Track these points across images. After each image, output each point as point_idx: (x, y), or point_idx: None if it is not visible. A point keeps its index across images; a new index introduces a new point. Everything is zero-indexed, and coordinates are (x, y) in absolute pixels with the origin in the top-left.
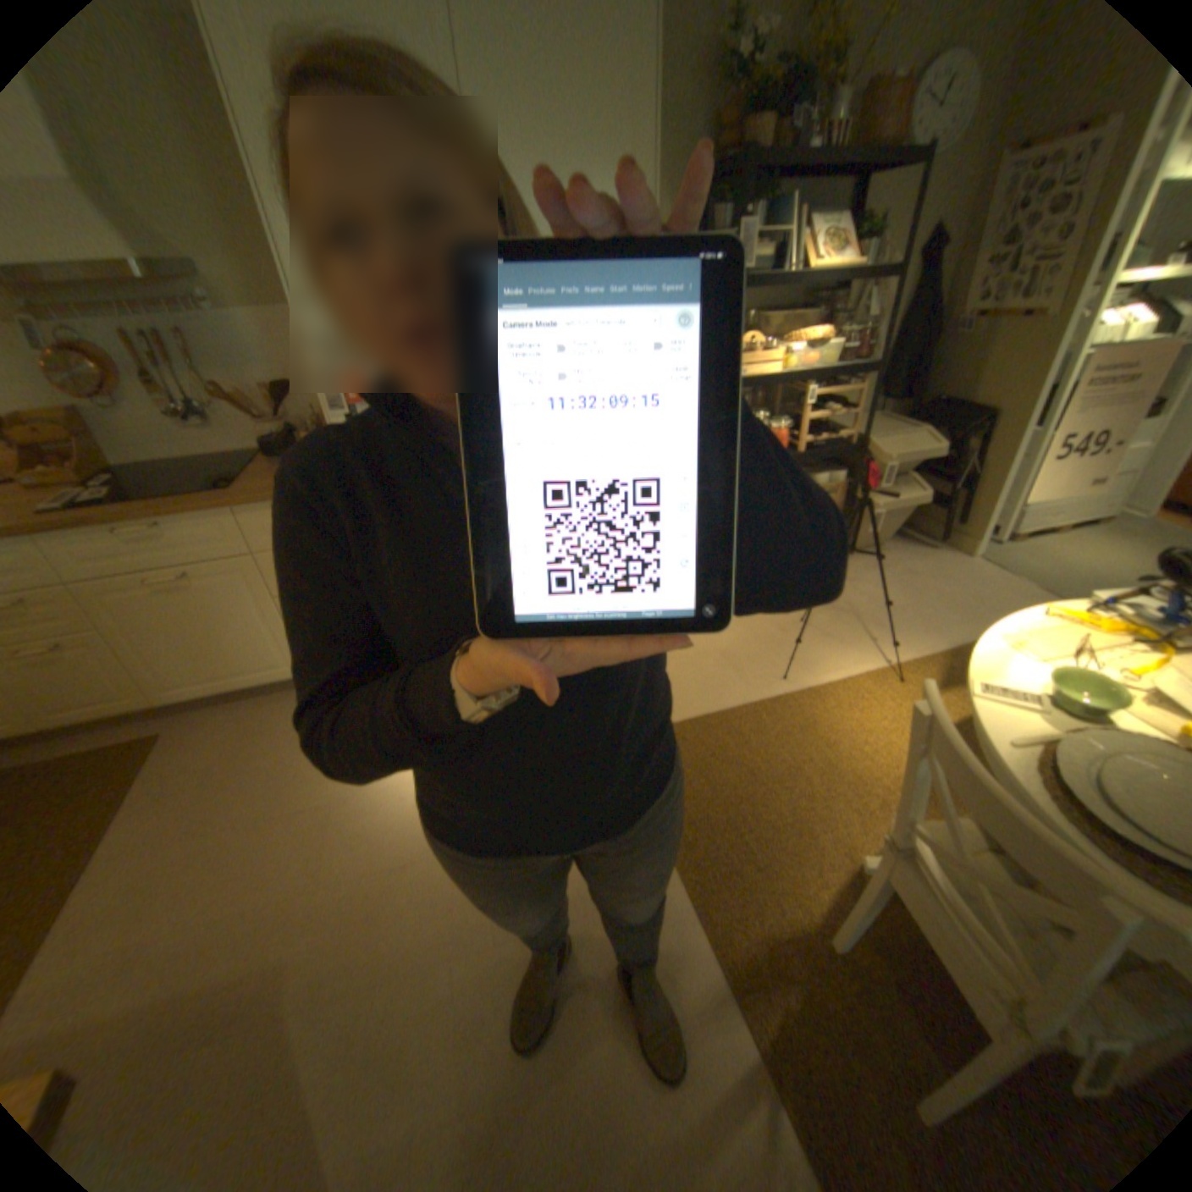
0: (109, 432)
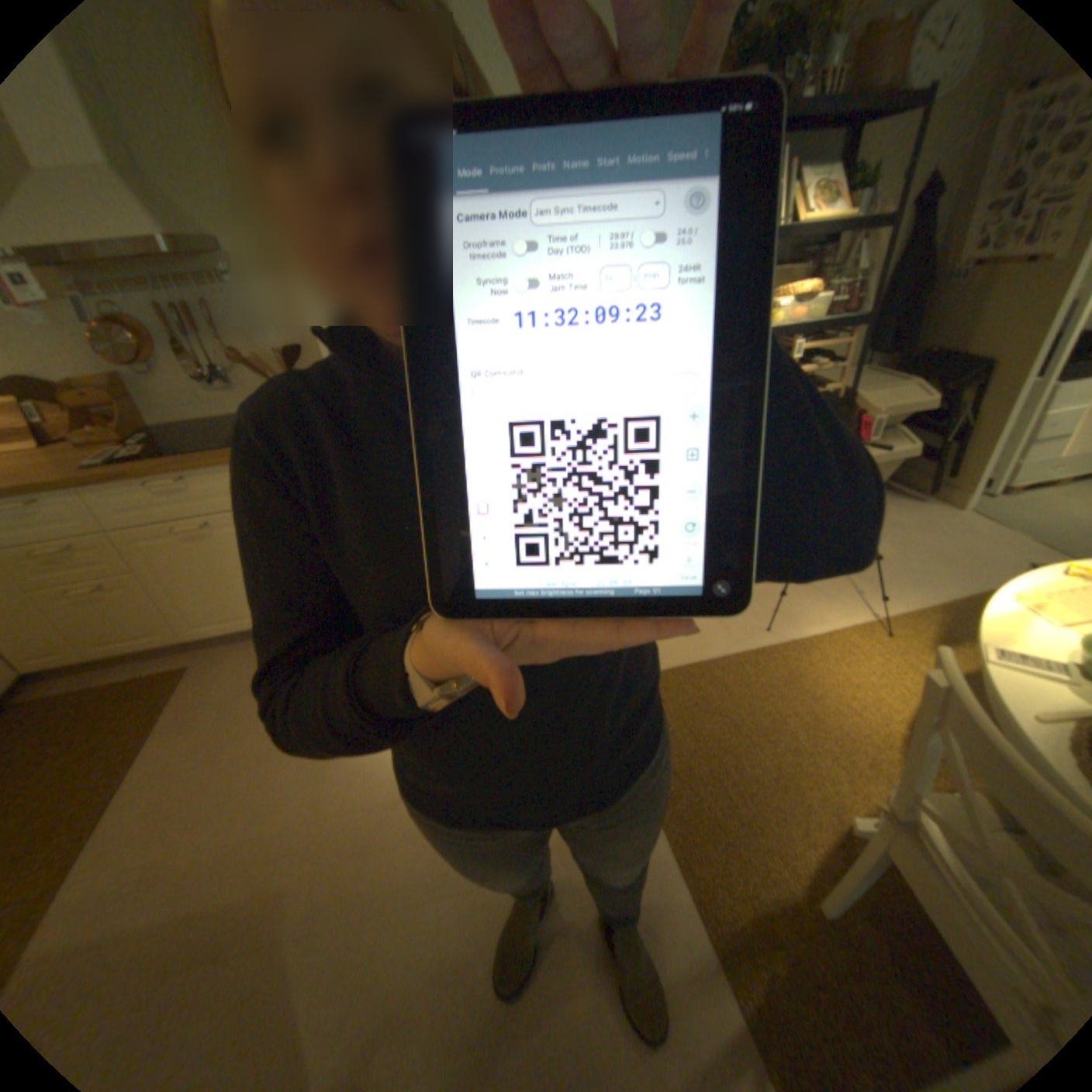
0: (145, 395)
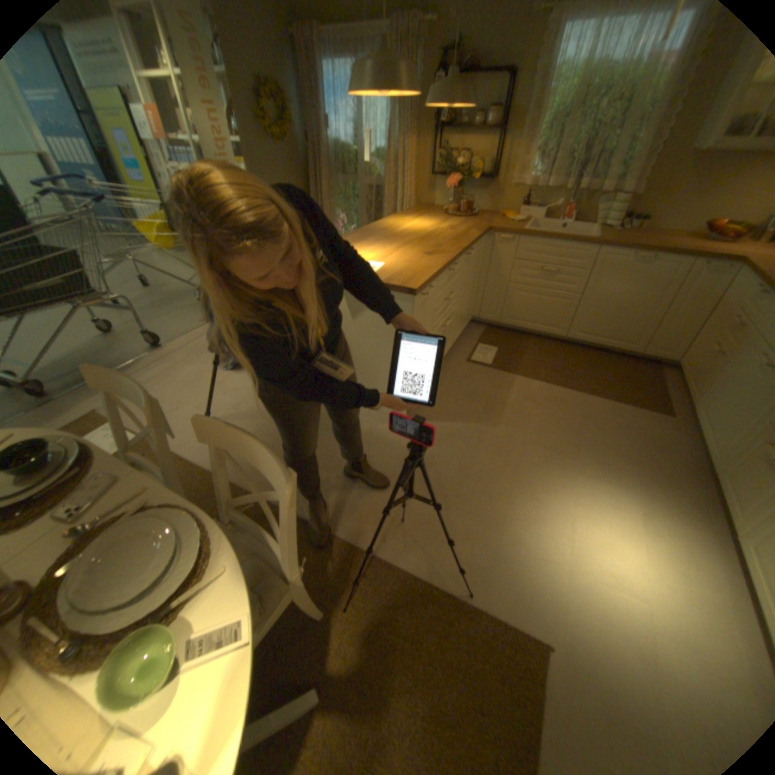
0: None
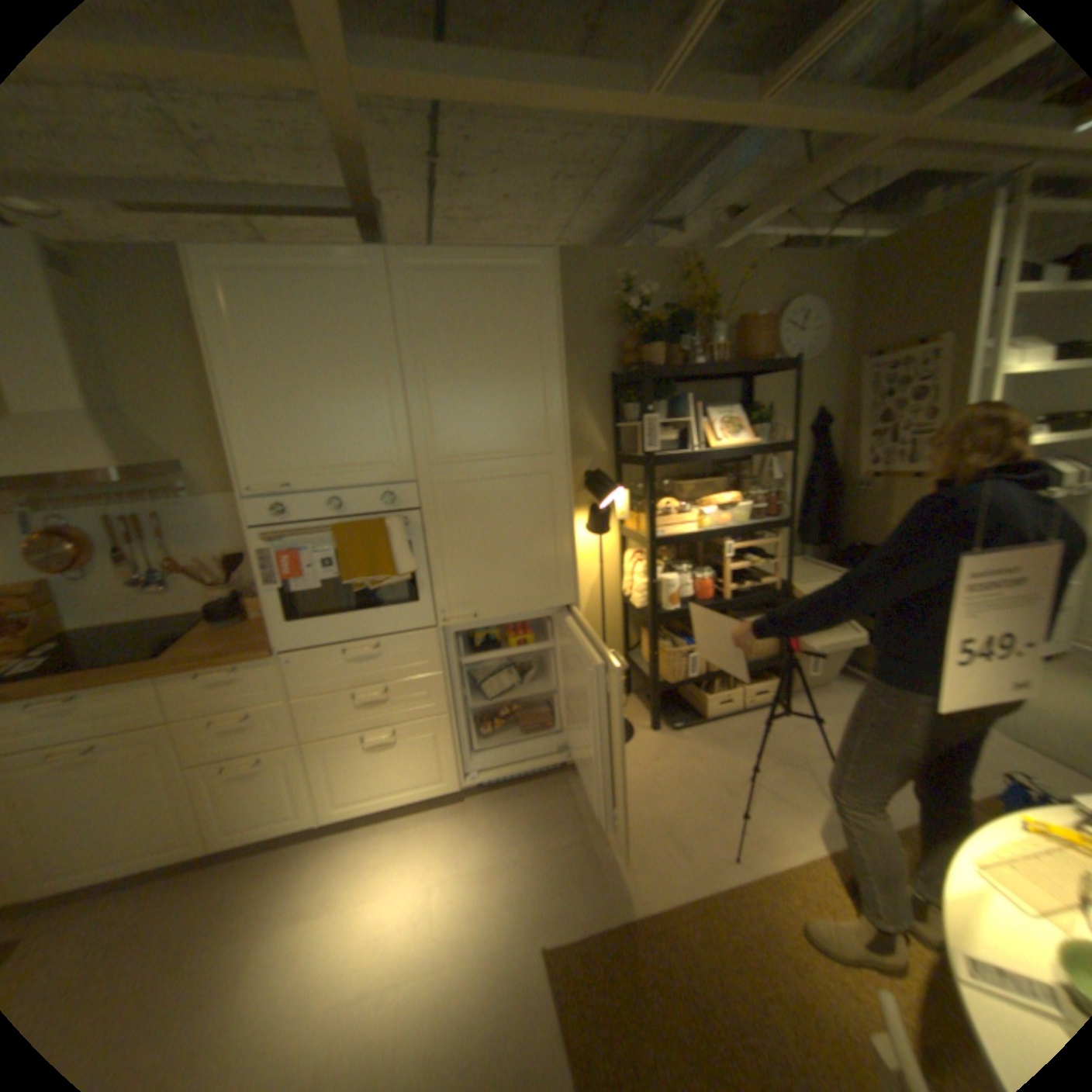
0: (79, 598)
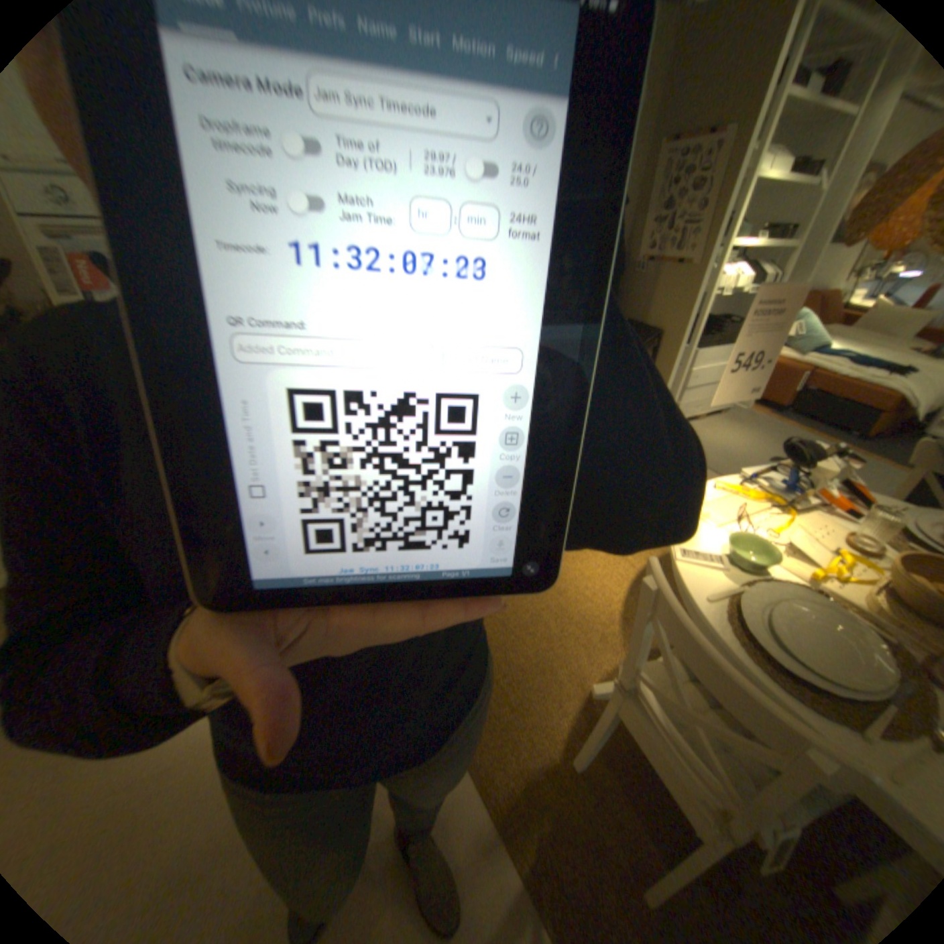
0: None
